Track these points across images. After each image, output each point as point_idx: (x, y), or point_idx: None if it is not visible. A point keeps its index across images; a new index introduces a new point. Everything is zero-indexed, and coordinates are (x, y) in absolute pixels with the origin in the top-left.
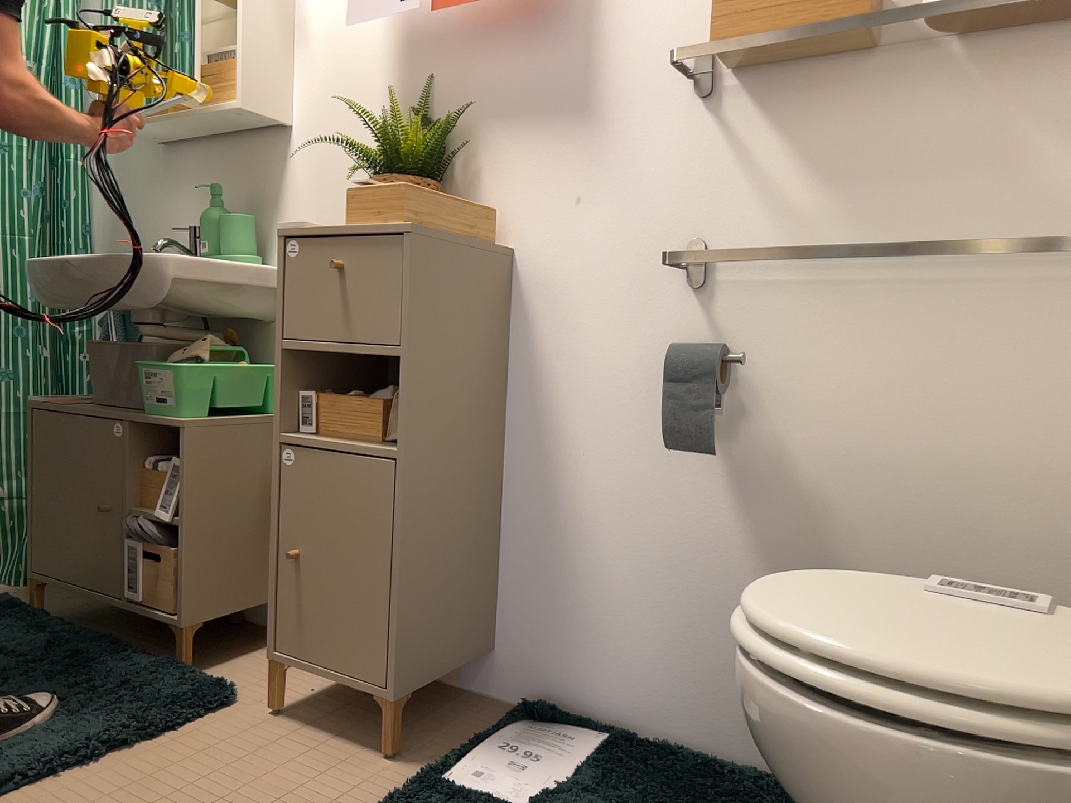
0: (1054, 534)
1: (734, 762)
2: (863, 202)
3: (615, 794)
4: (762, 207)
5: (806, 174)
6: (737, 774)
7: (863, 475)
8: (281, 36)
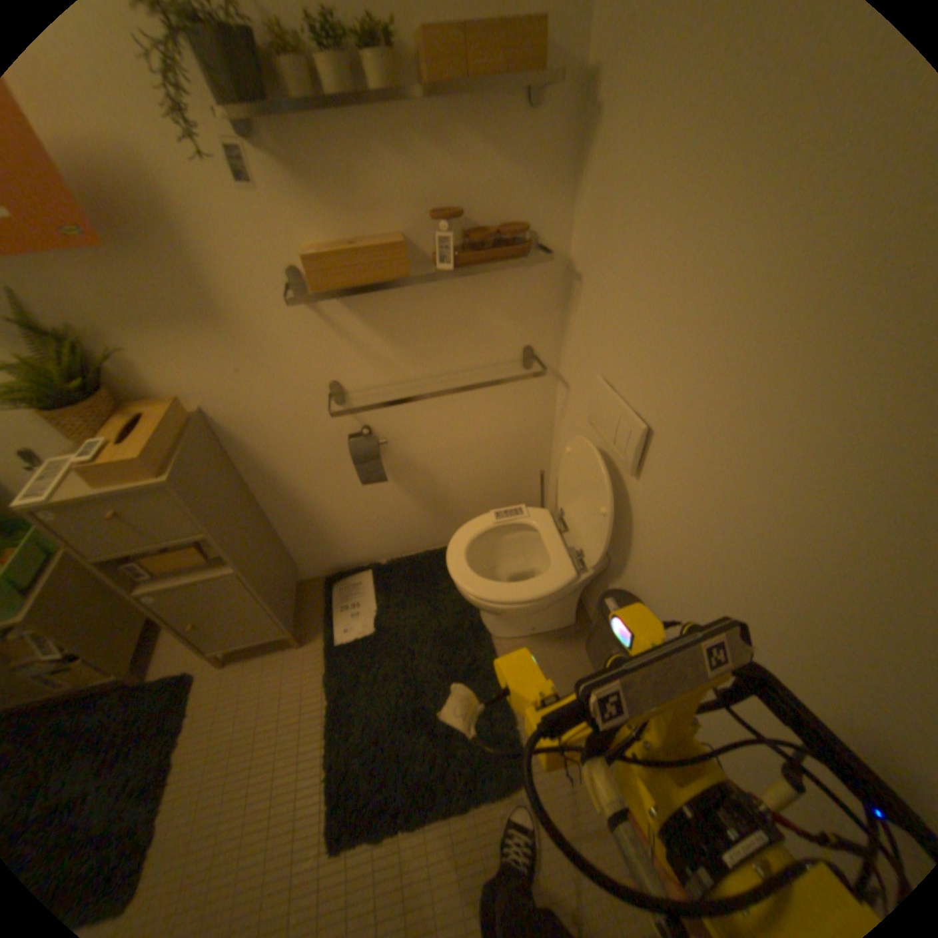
0: (512, 453)
1: (422, 556)
2: (420, 349)
3: (399, 605)
4: (366, 359)
5: (387, 339)
6: (427, 563)
7: (445, 457)
8: None
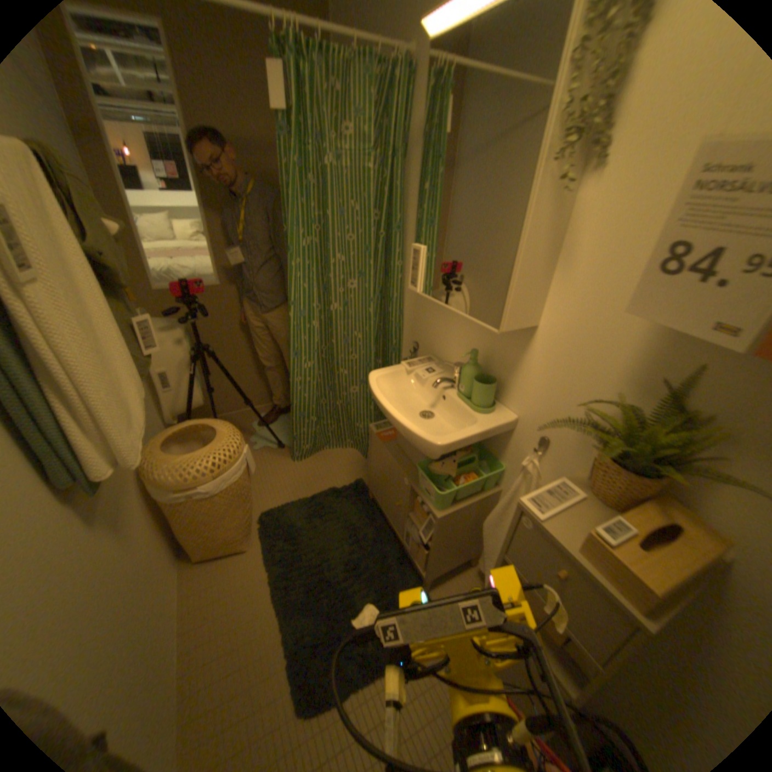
0: None
1: None
2: None
3: None
4: None
5: None
6: None
7: None
8: (545, 260)
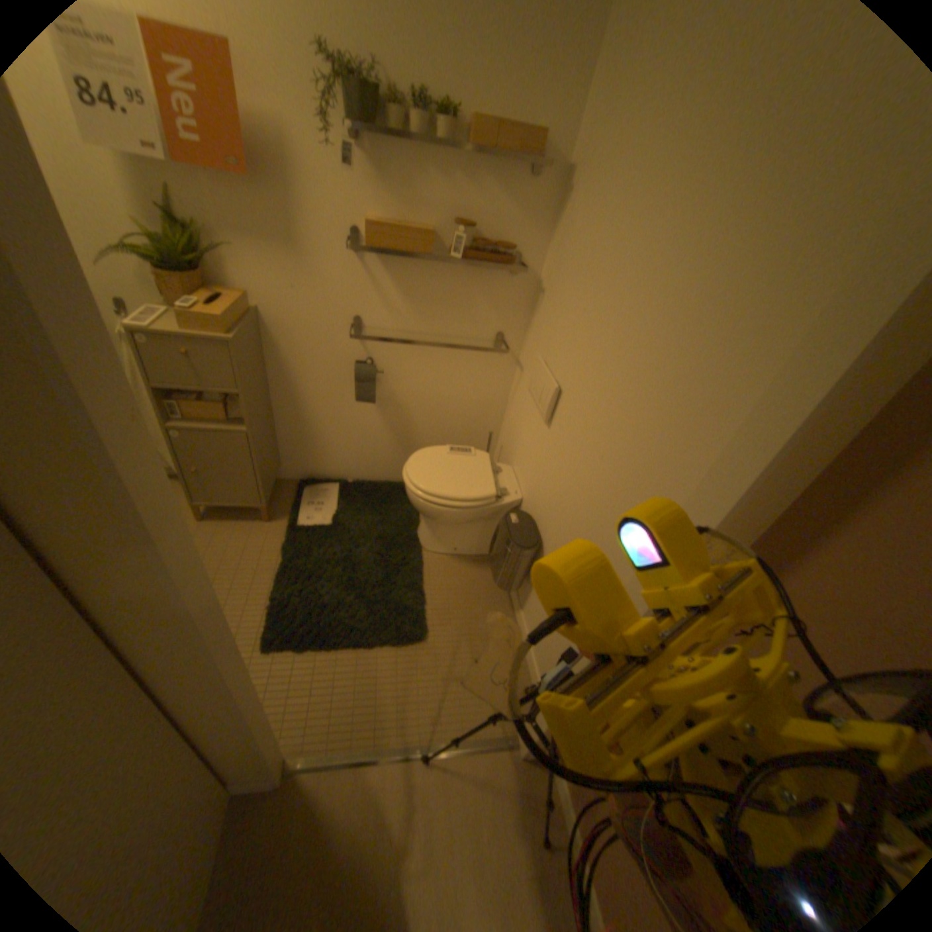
0: (473, 416)
1: (383, 485)
2: (426, 312)
3: (357, 512)
4: (387, 308)
5: (405, 297)
6: (386, 489)
7: (422, 403)
8: None
